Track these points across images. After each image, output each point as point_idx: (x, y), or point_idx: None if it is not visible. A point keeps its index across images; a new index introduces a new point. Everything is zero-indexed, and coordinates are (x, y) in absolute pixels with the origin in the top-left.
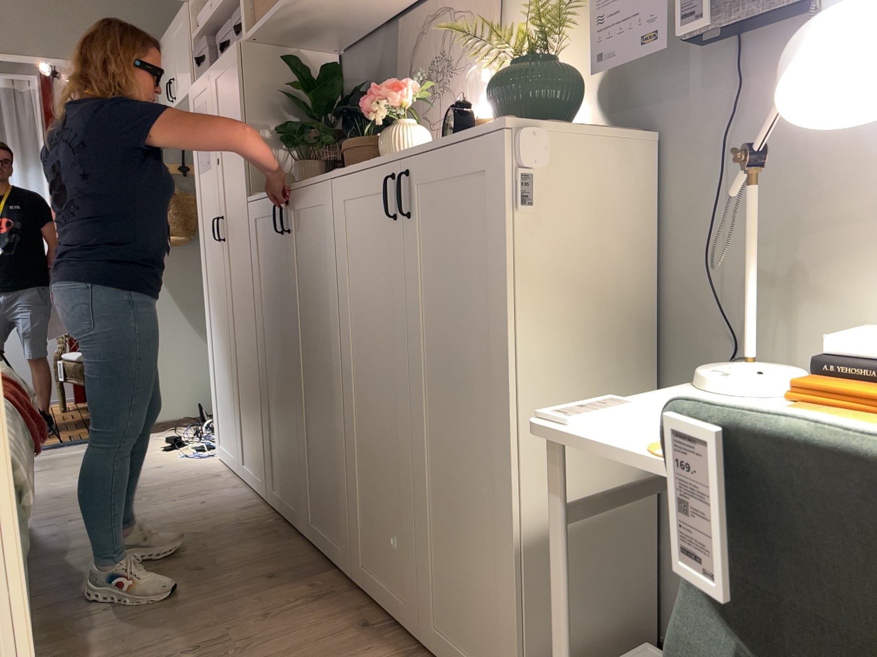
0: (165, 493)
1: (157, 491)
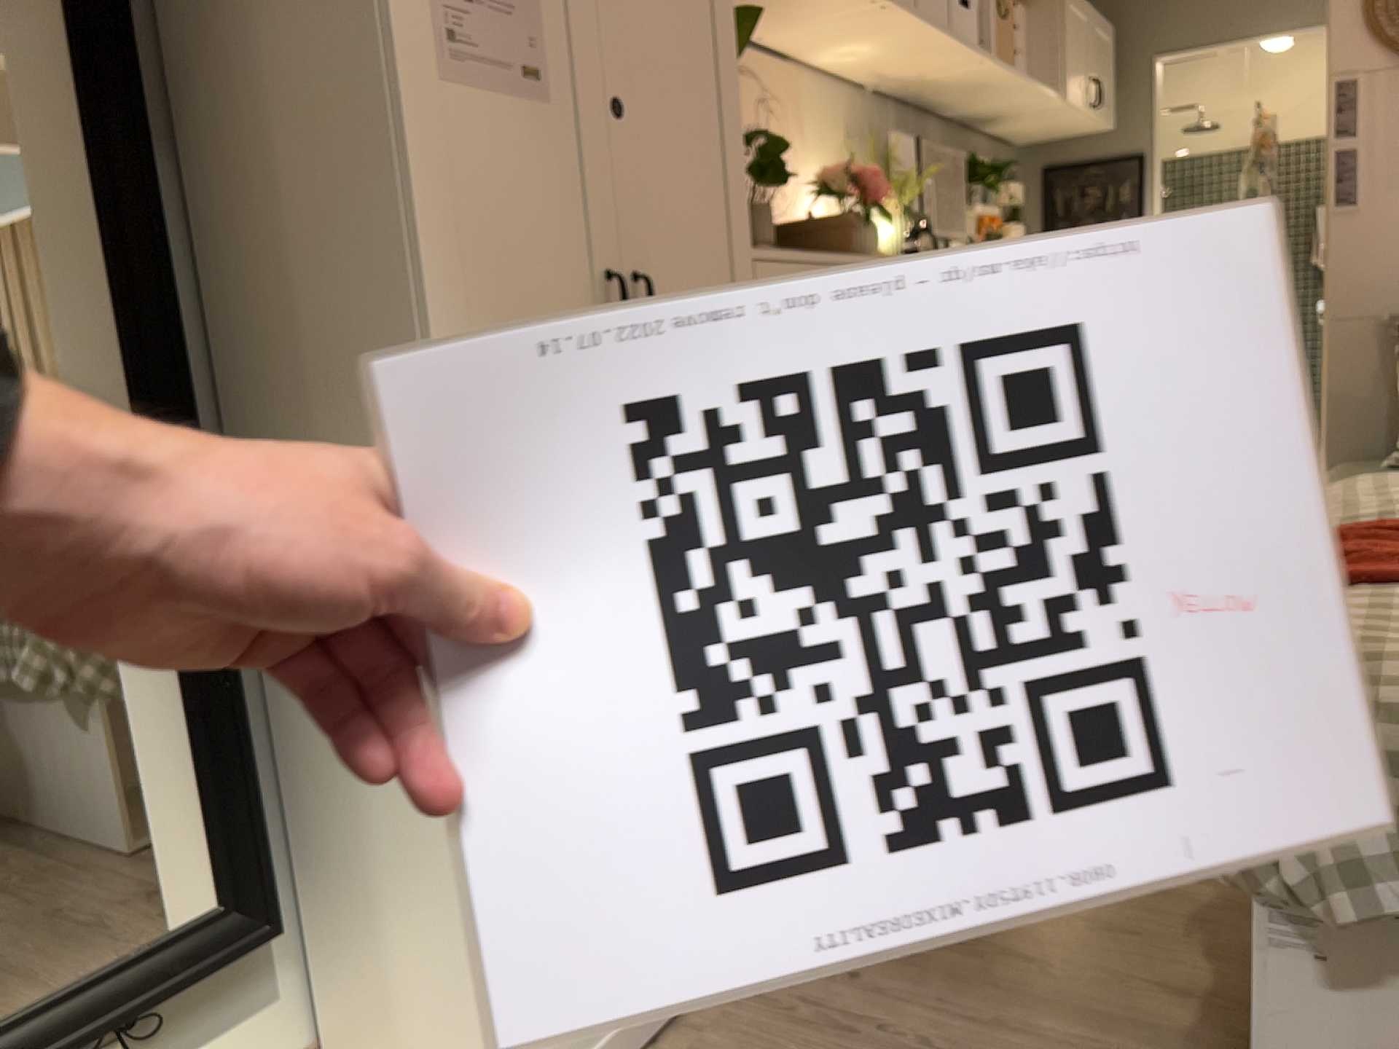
0: None
1: None
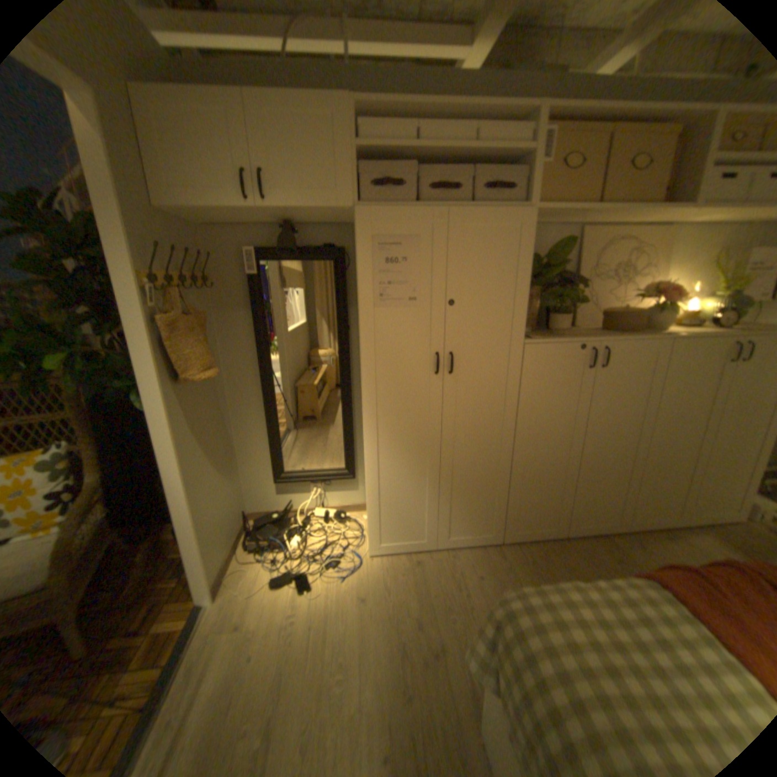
0: (443, 600)
1: (436, 606)
